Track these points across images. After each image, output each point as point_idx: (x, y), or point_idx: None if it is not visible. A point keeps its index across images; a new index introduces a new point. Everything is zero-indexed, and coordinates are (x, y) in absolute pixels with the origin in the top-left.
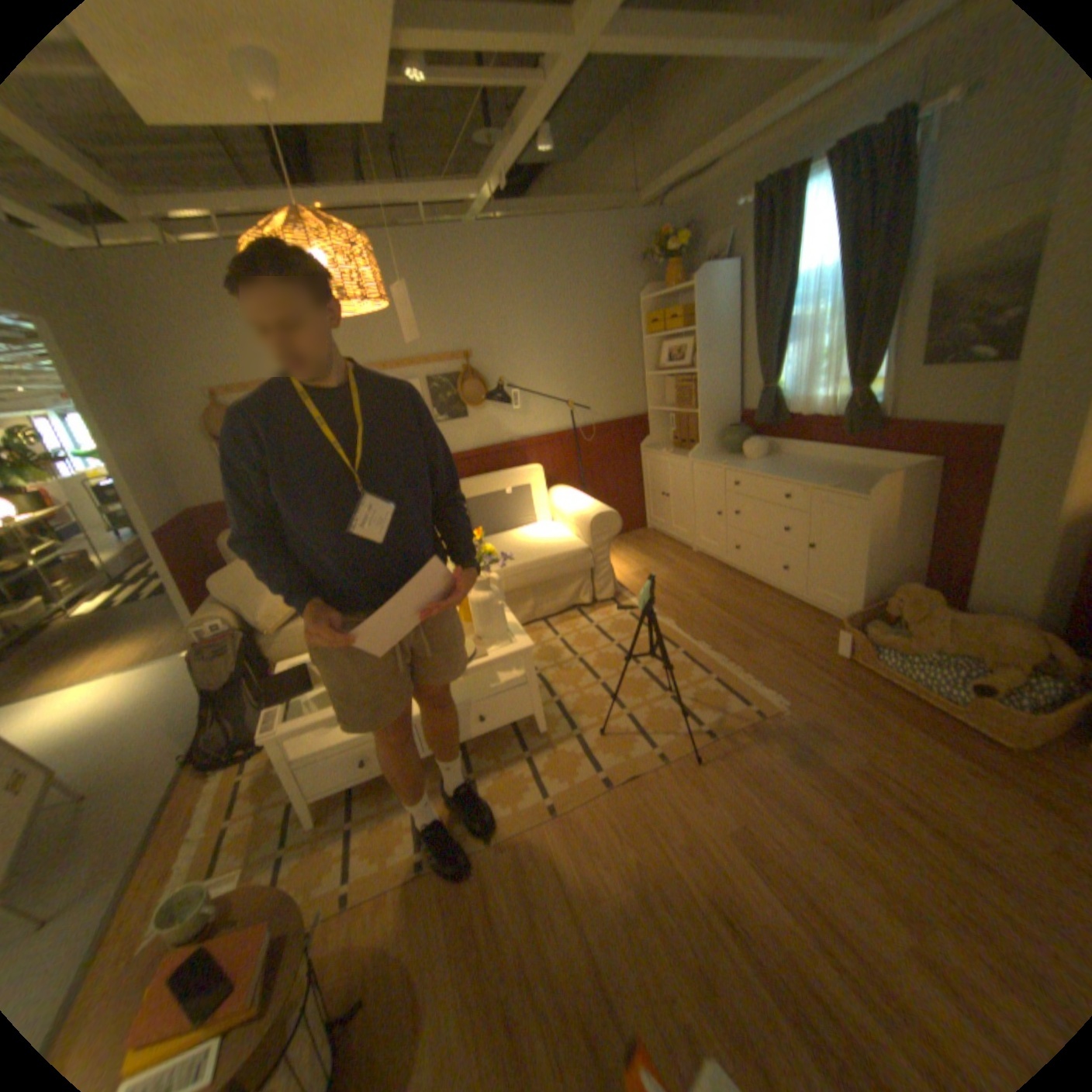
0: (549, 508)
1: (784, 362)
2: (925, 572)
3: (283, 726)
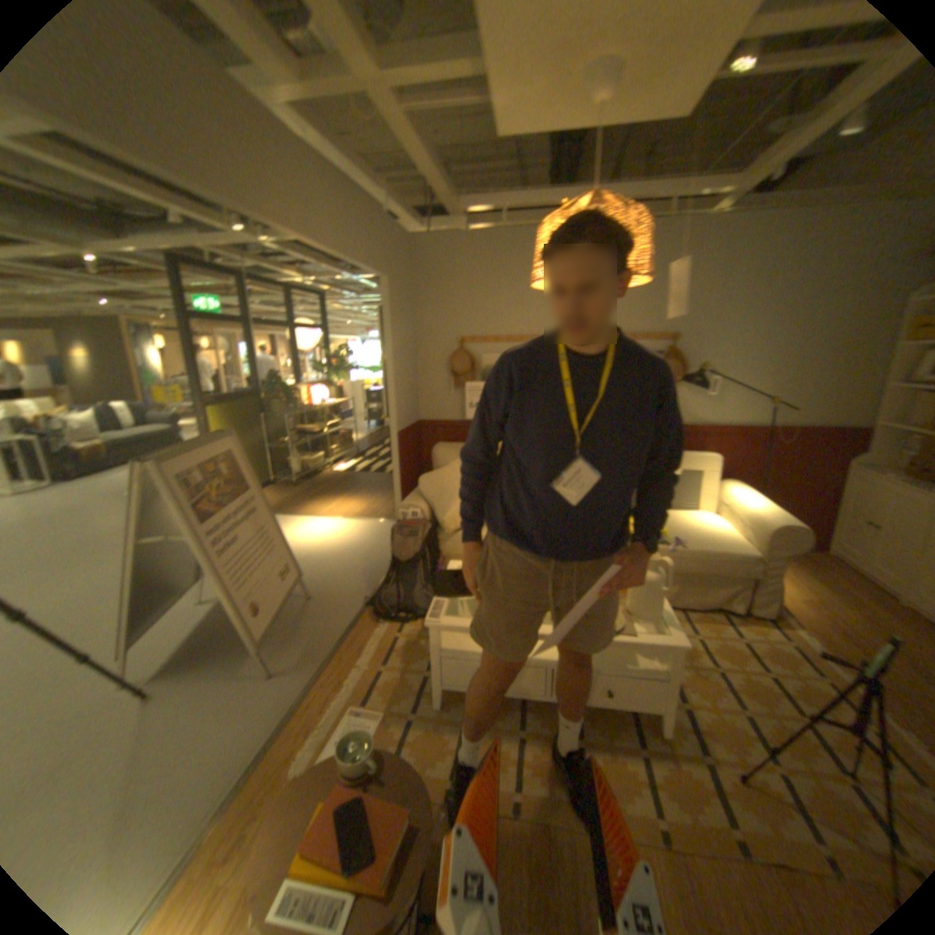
0: (721, 500)
1: None
2: None
3: (446, 618)
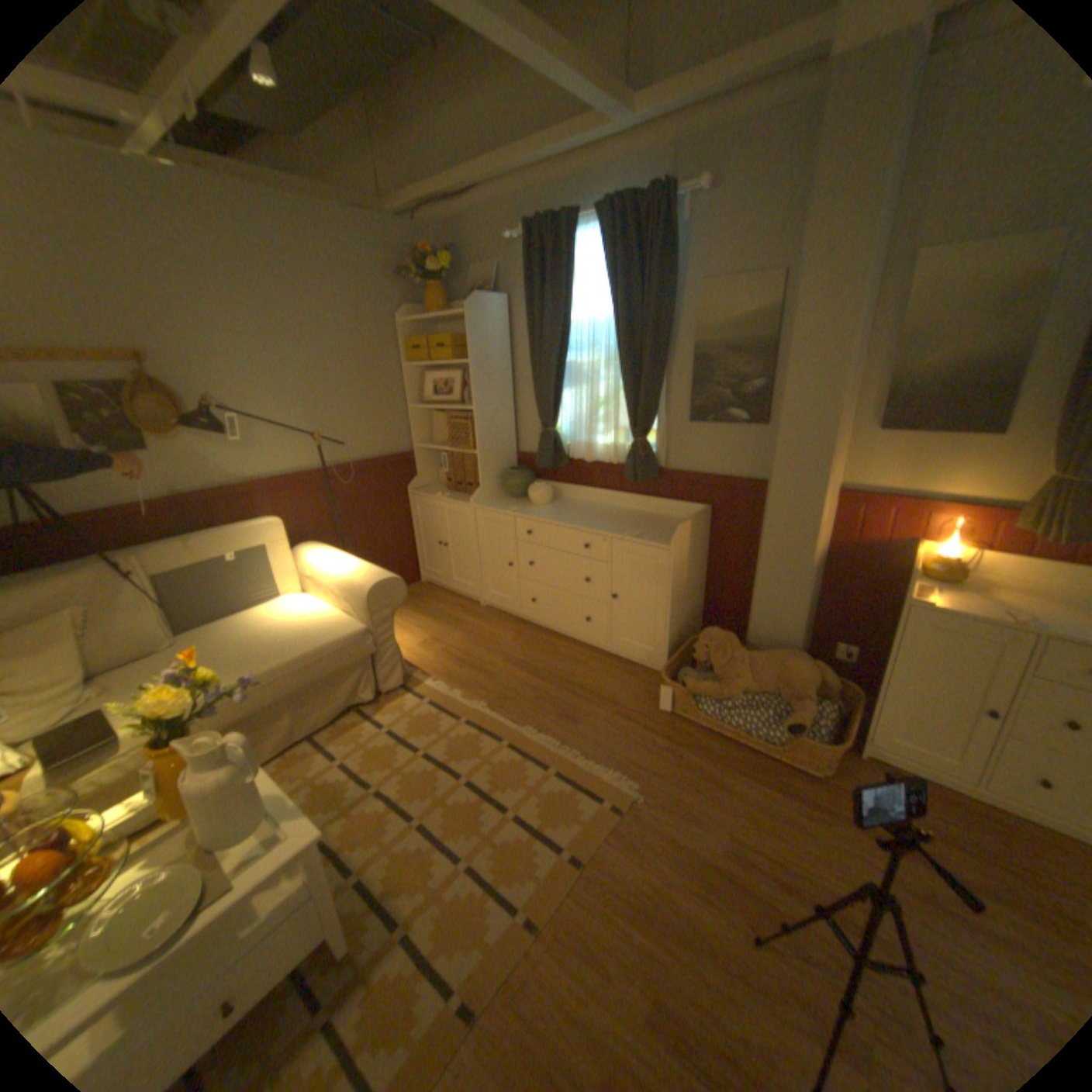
0: (300, 574)
1: (562, 406)
2: (702, 607)
3: None
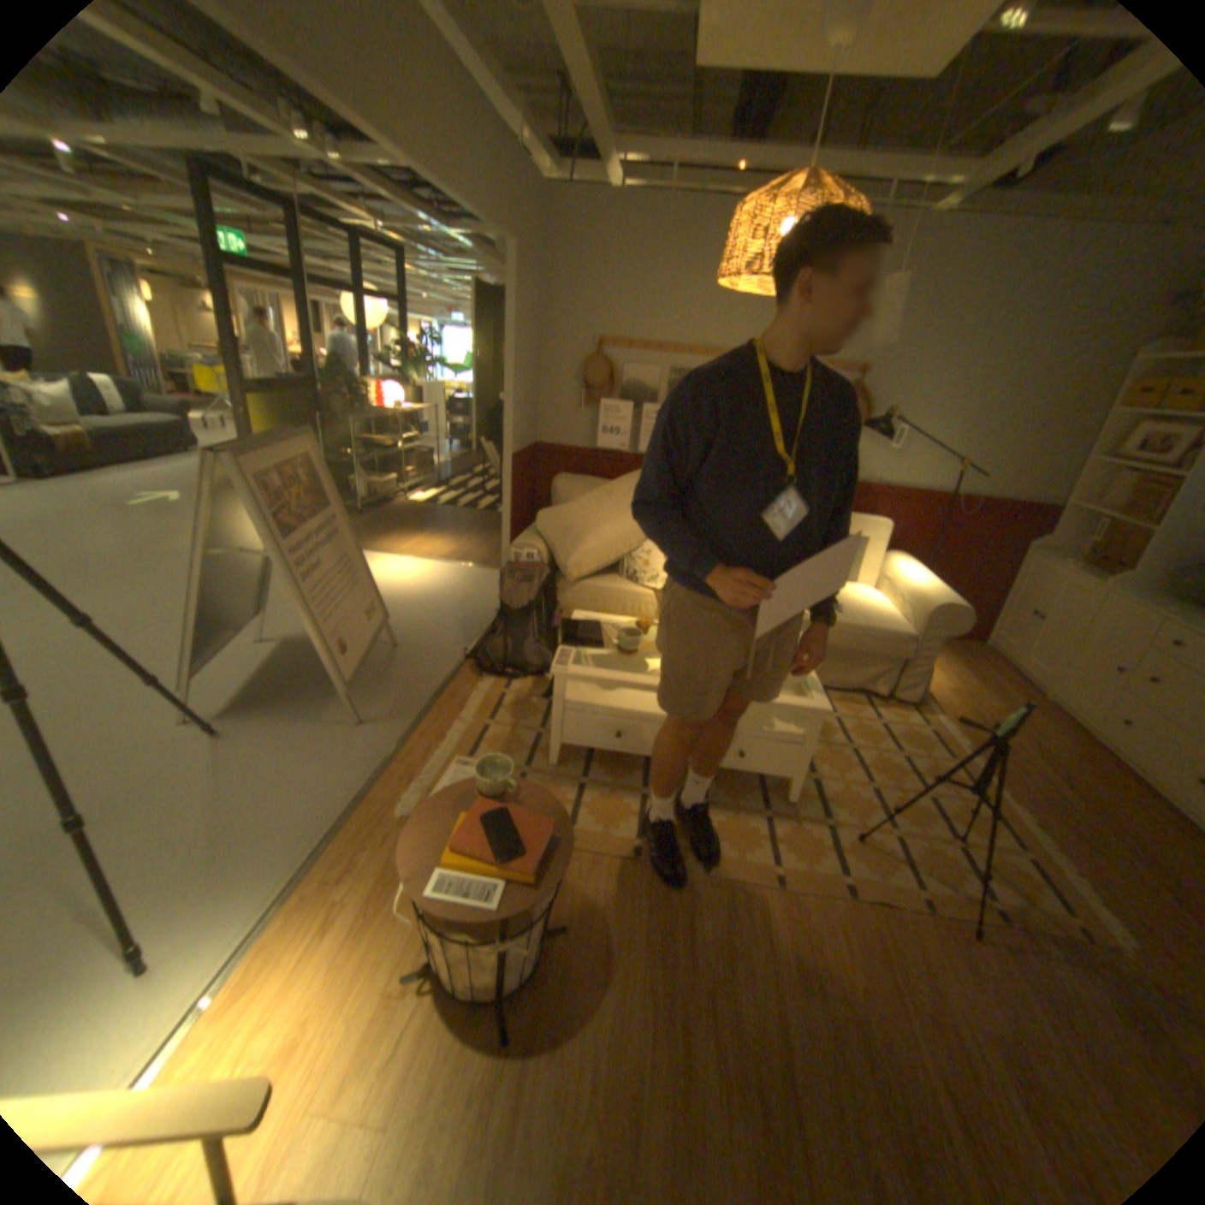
0: (884, 573)
1: None
2: None
3: (574, 668)
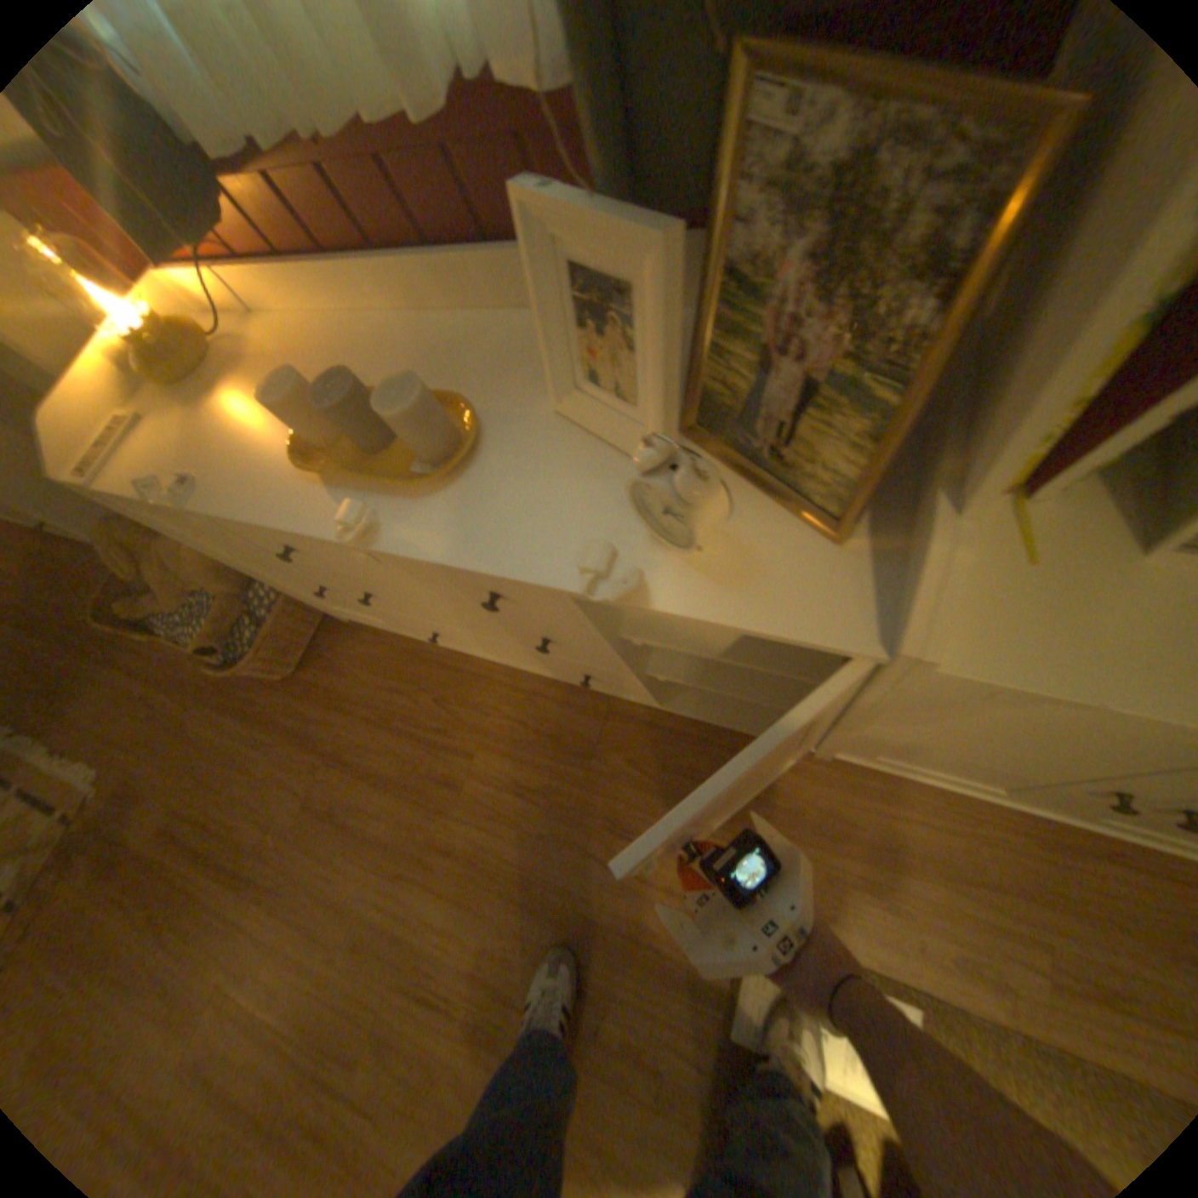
0: None
1: None
2: None
3: None
